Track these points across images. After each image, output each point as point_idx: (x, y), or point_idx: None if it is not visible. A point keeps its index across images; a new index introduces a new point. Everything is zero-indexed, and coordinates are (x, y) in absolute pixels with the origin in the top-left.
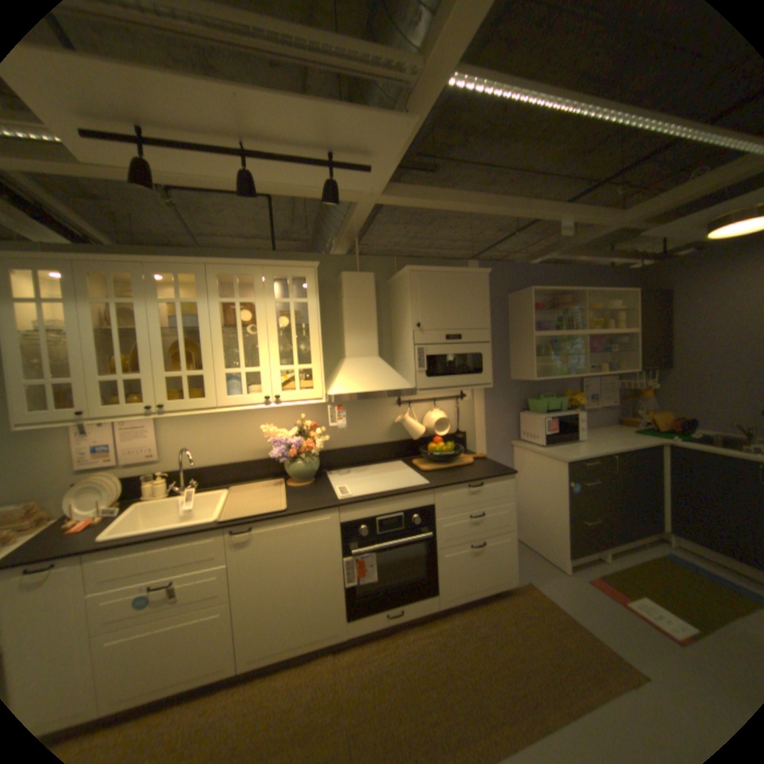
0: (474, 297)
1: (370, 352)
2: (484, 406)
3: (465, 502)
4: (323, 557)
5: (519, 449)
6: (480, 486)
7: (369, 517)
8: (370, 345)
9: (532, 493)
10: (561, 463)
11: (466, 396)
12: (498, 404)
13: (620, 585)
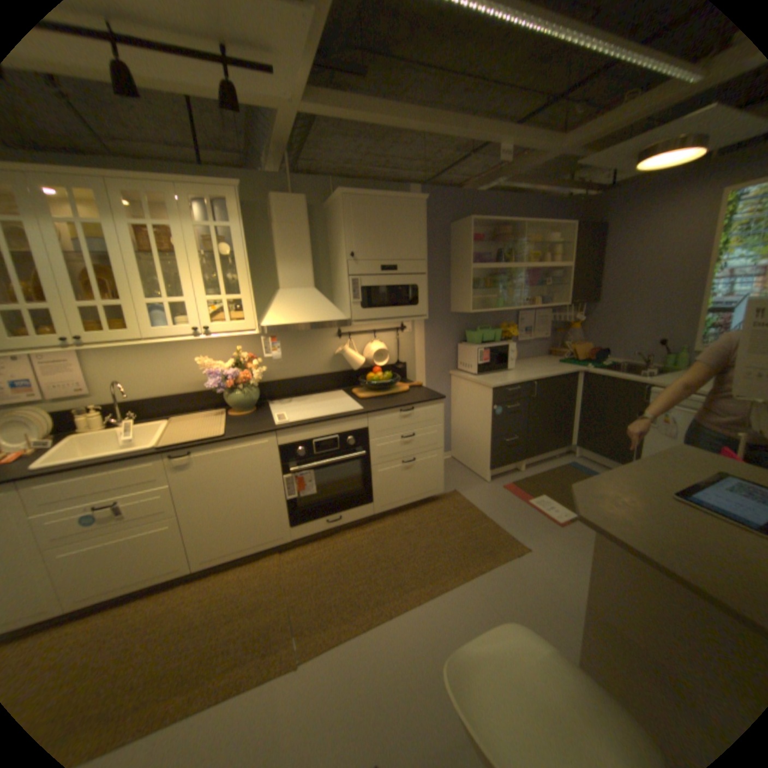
0: (411, 226)
1: (305, 283)
2: (424, 338)
3: (396, 424)
4: (264, 475)
5: (455, 378)
6: (410, 410)
7: (306, 440)
8: (304, 275)
9: (464, 416)
10: (488, 388)
11: (407, 328)
12: (437, 336)
13: (527, 487)
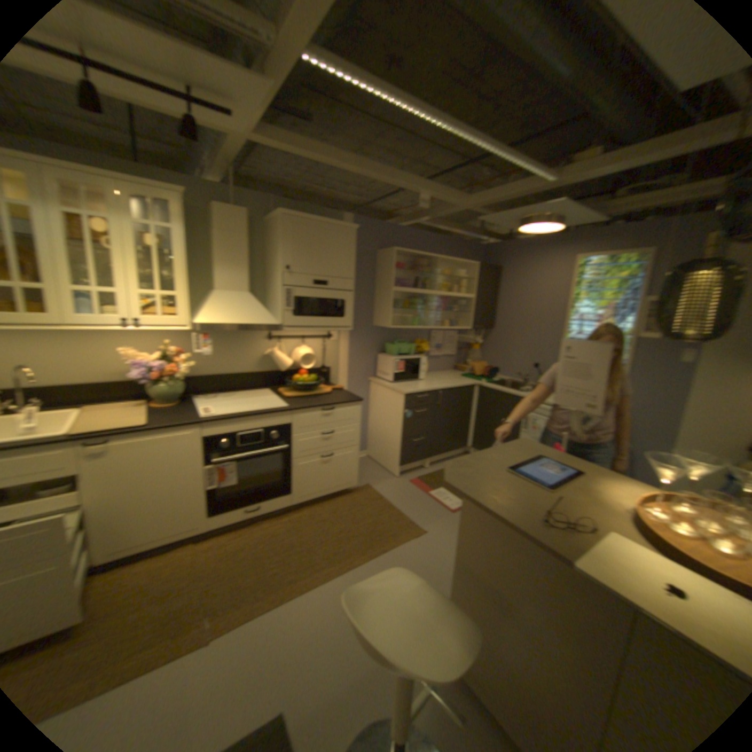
0: (344, 249)
1: (243, 287)
2: (350, 346)
3: (320, 421)
4: (188, 465)
5: (375, 384)
6: (334, 409)
7: (233, 432)
8: (243, 280)
9: (381, 418)
10: (402, 394)
11: (335, 336)
12: (362, 346)
13: (430, 481)
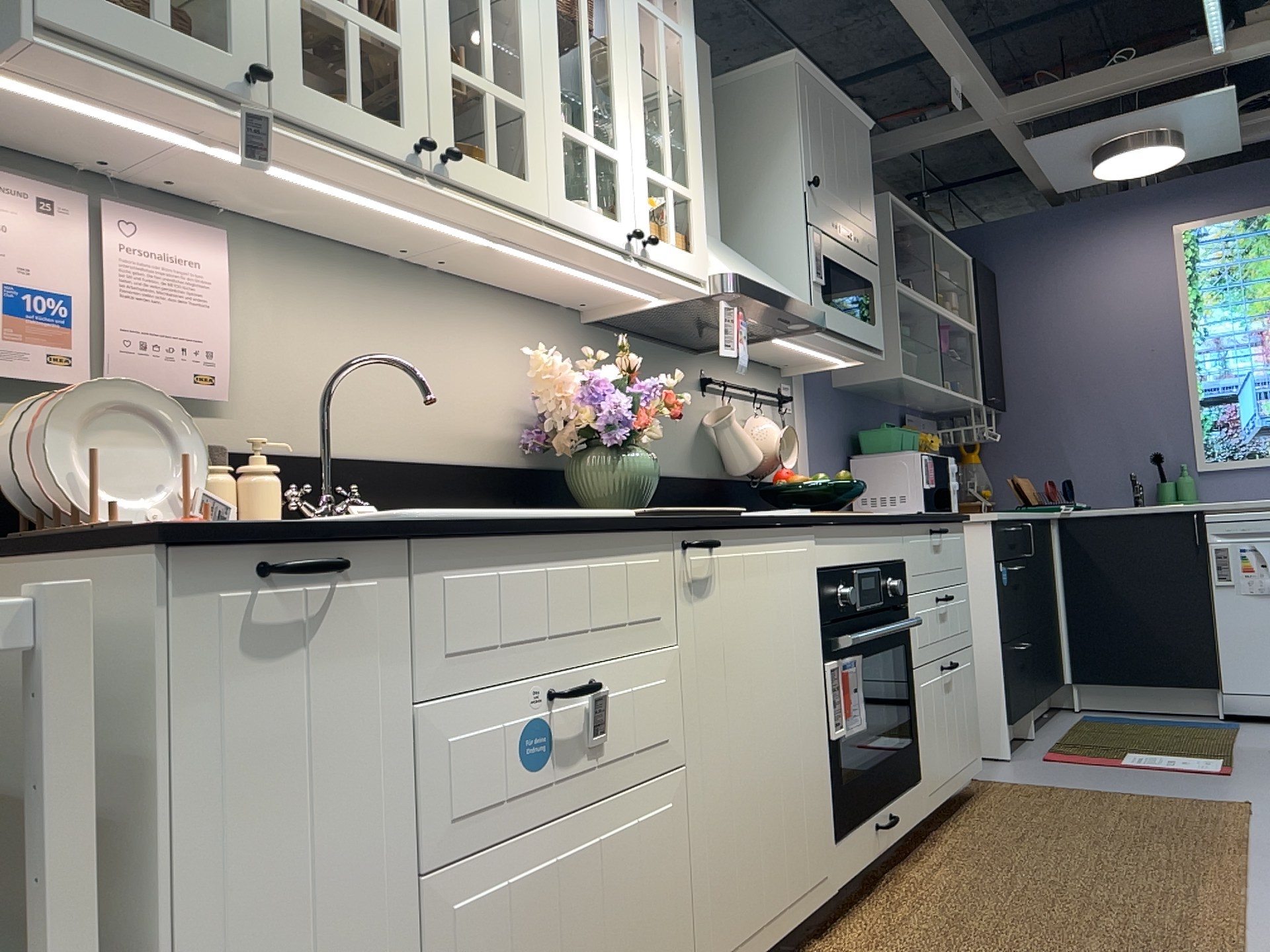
0: (862, 167)
1: (714, 226)
2: (810, 432)
3: (931, 563)
4: (805, 653)
5: None
6: (947, 530)
7: (837, 571)
8: (713, 209)
9: None
10: (978, 527)
11: (789, 403)
12: (825, 435)
13: (1081, 749)
